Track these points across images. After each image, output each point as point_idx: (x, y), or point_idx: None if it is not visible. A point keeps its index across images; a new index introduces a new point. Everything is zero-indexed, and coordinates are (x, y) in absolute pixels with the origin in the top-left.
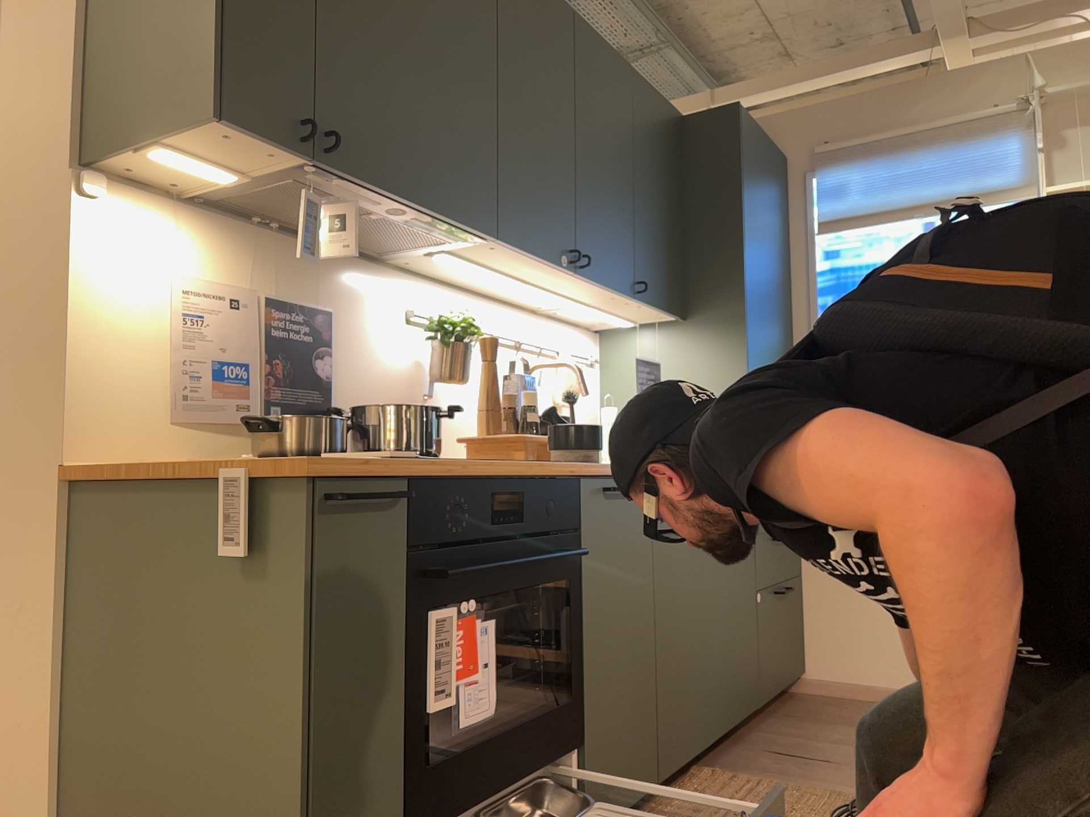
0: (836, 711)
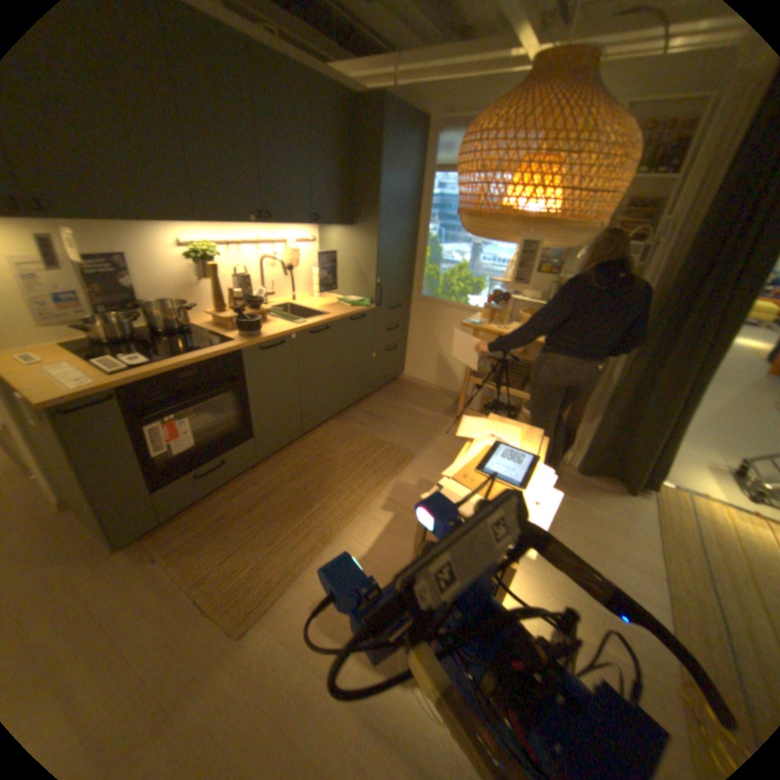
0: (405, 392)
